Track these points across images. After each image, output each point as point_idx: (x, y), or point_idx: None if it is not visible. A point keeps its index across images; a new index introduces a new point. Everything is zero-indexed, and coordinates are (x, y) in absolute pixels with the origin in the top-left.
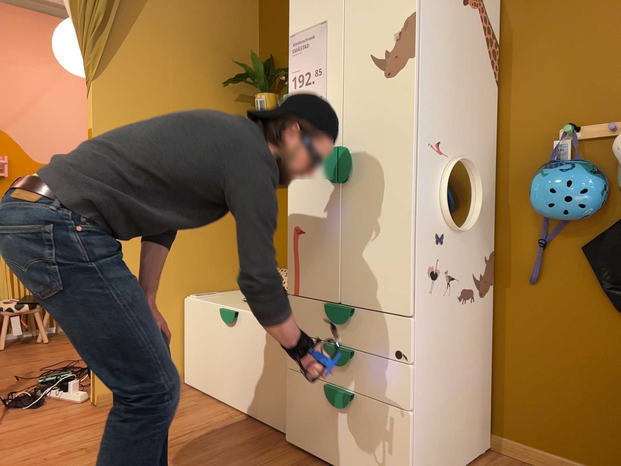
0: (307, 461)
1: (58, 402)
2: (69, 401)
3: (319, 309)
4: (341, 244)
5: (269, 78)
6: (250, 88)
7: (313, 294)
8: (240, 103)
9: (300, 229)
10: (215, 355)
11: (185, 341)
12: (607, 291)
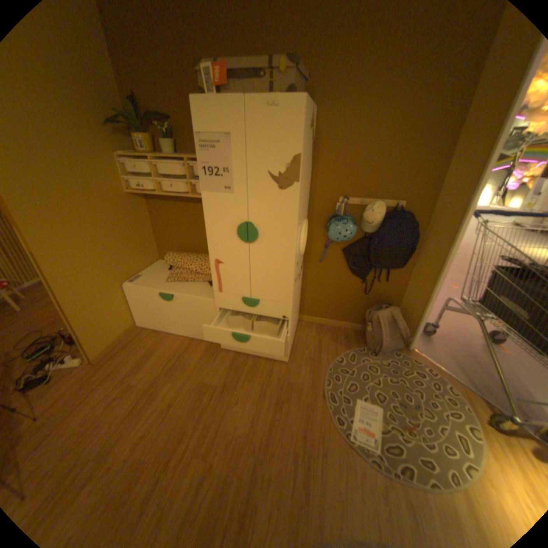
0: (236, 355)
1: (62, 371)
2: (70, 368)
3: (237, 299)
4: (249, 272)
5: (138, 117)
6: (118, 120)
7: (232, 292)
8: (115, 135)
9: (220, 261)
10: (160, 314)
11: (130, 307)
12: (349, 267)
